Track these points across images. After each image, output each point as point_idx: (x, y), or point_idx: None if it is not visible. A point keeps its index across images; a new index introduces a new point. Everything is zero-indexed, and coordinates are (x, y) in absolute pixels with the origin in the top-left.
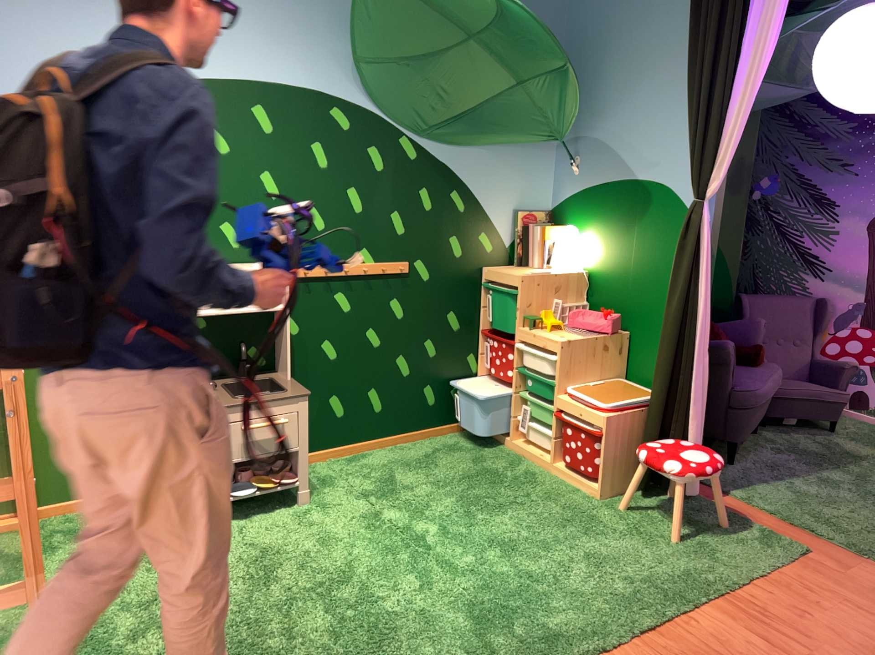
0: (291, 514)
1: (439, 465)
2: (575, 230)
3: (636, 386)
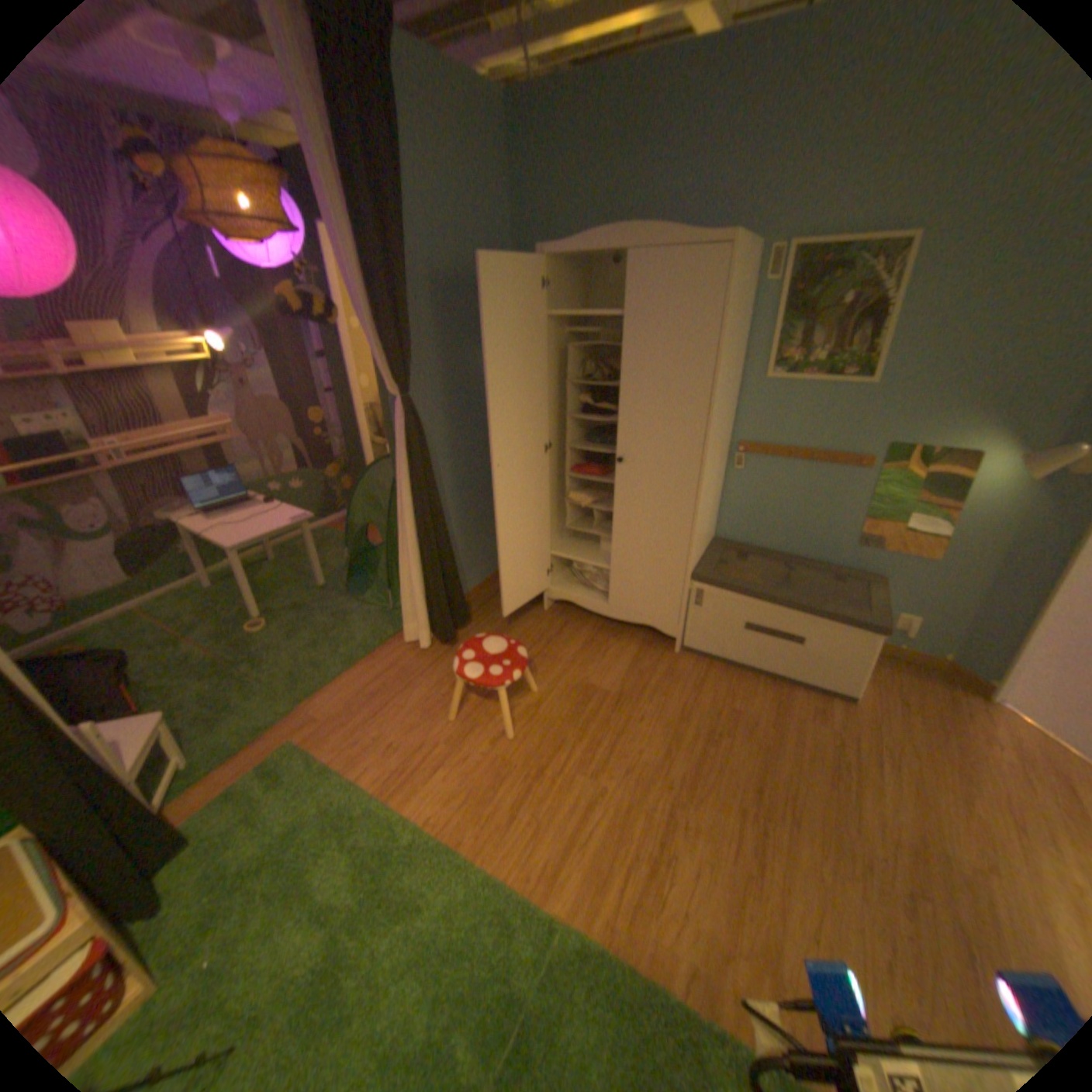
0: None
1: None
2: None
3: None
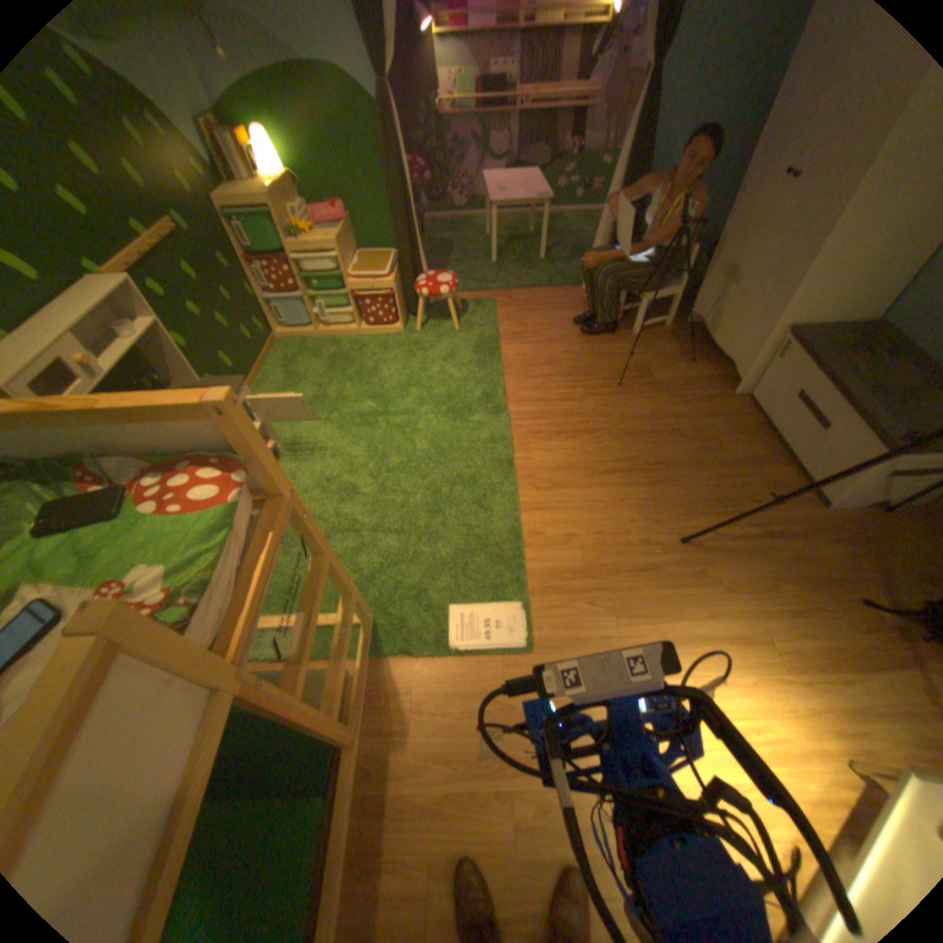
0: (289, 464)
1: (304, 374)
2: (256, 127)
3: (376, 252)
